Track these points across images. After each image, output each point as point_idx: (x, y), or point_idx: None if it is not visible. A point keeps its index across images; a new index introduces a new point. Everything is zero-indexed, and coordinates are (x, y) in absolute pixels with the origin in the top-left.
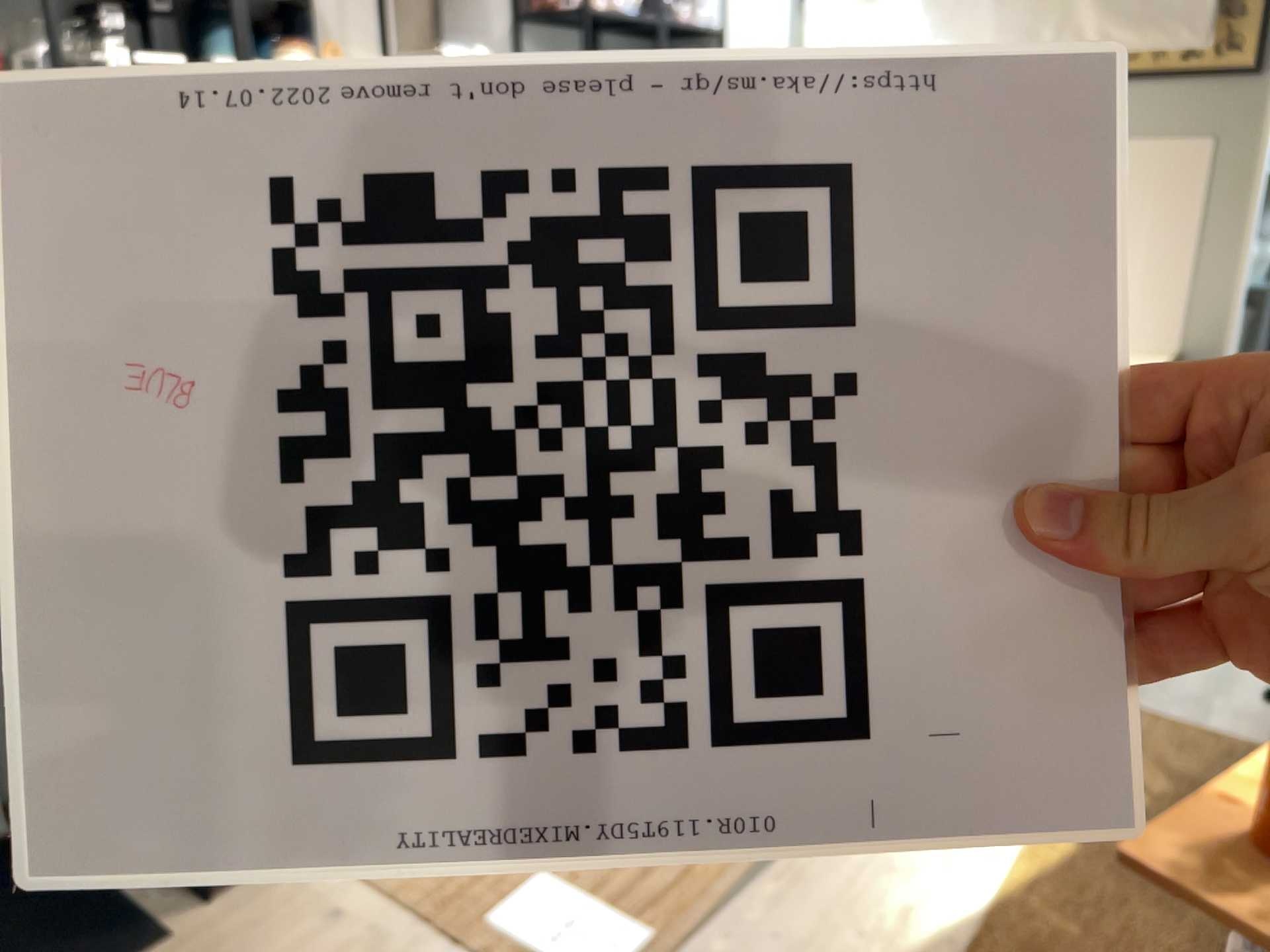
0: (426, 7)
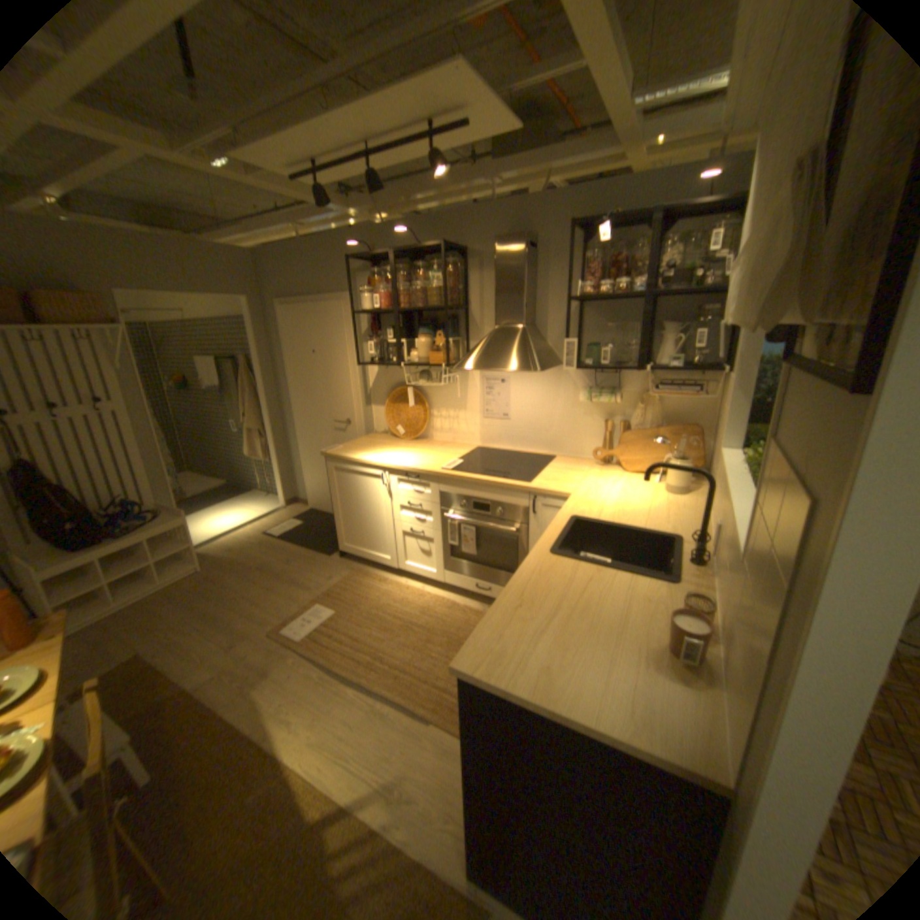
0: (520, 306)
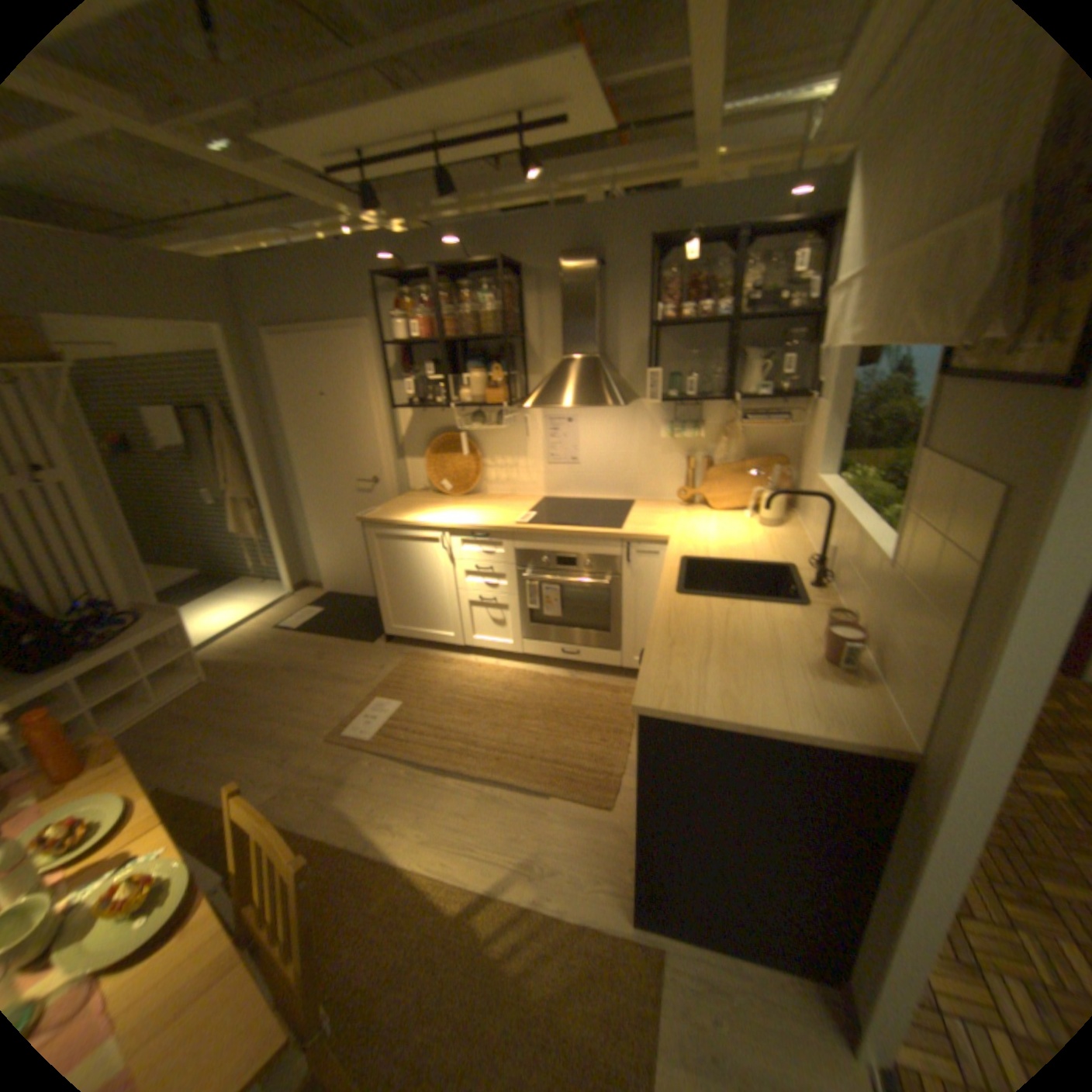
0: (586, 332)
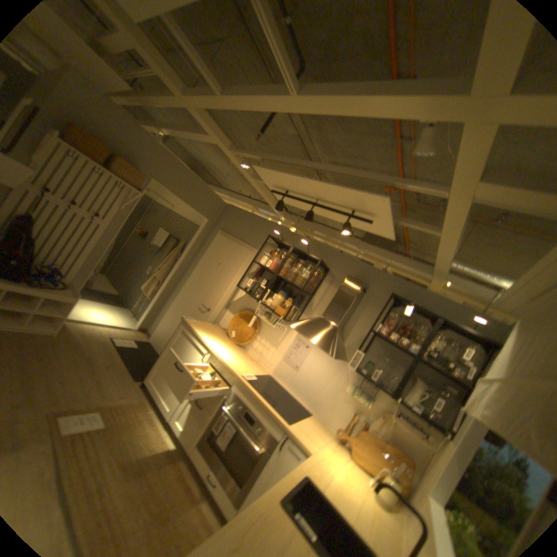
0: (341, 315)
